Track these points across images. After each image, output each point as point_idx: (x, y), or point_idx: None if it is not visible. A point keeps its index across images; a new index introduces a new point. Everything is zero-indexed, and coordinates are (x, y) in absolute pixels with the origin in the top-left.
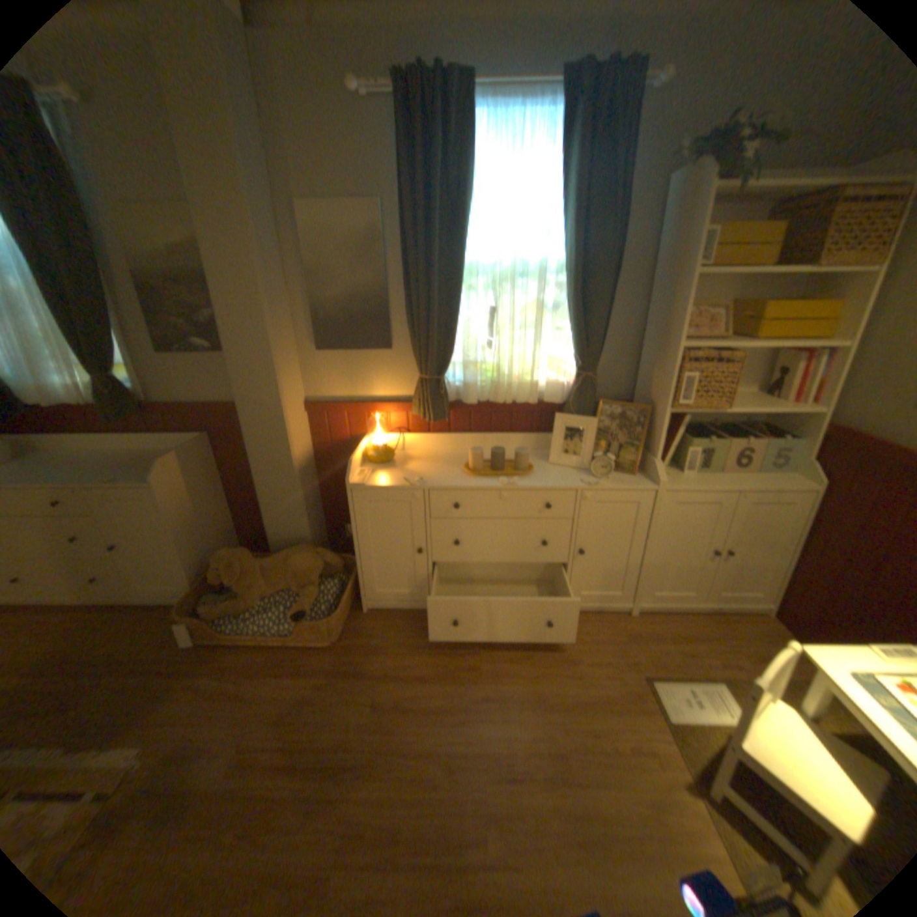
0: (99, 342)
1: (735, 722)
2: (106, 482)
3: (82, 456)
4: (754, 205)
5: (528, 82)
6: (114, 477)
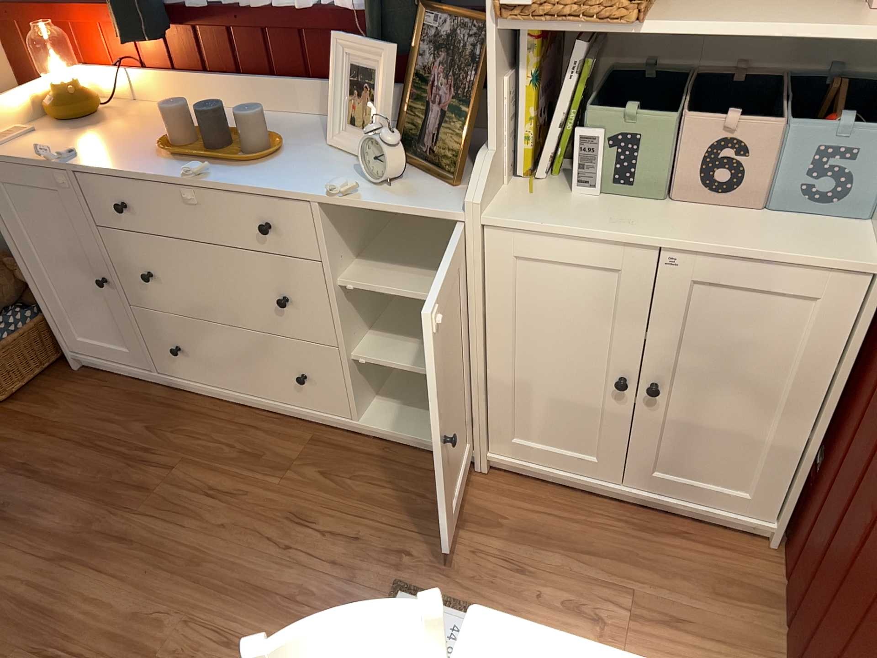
0: None
1: None
2: None
3: None
4: None
5: None
6: None
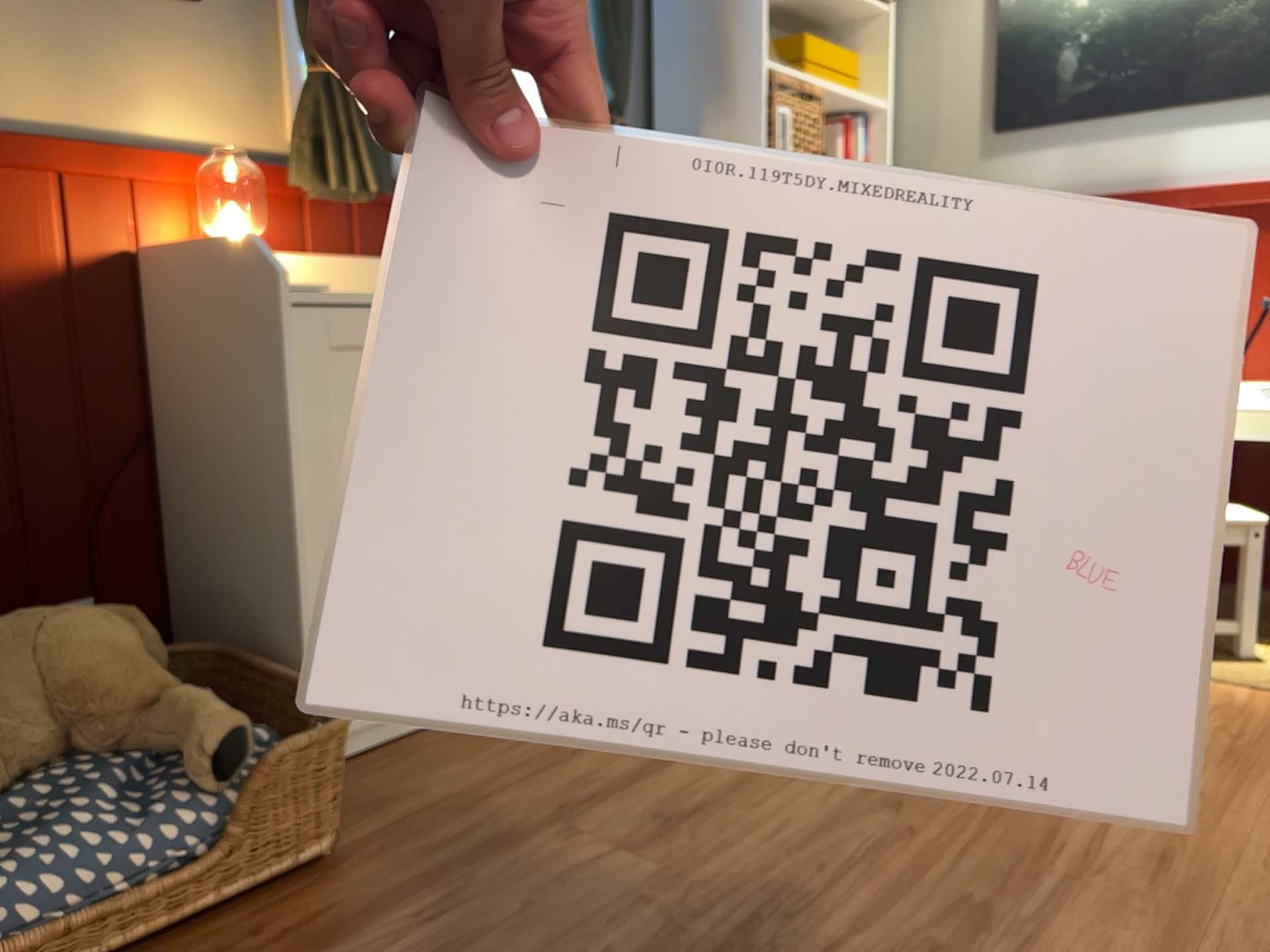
0: None
1: None
2: None
3: None
4: None
5: None
6: None
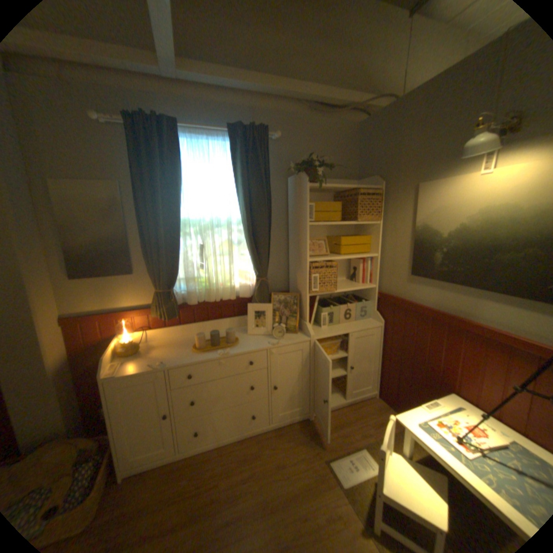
0: None
1: (375, 472)
2: None
3: None
4: (326, 193)
5: (208, 129)
6: None
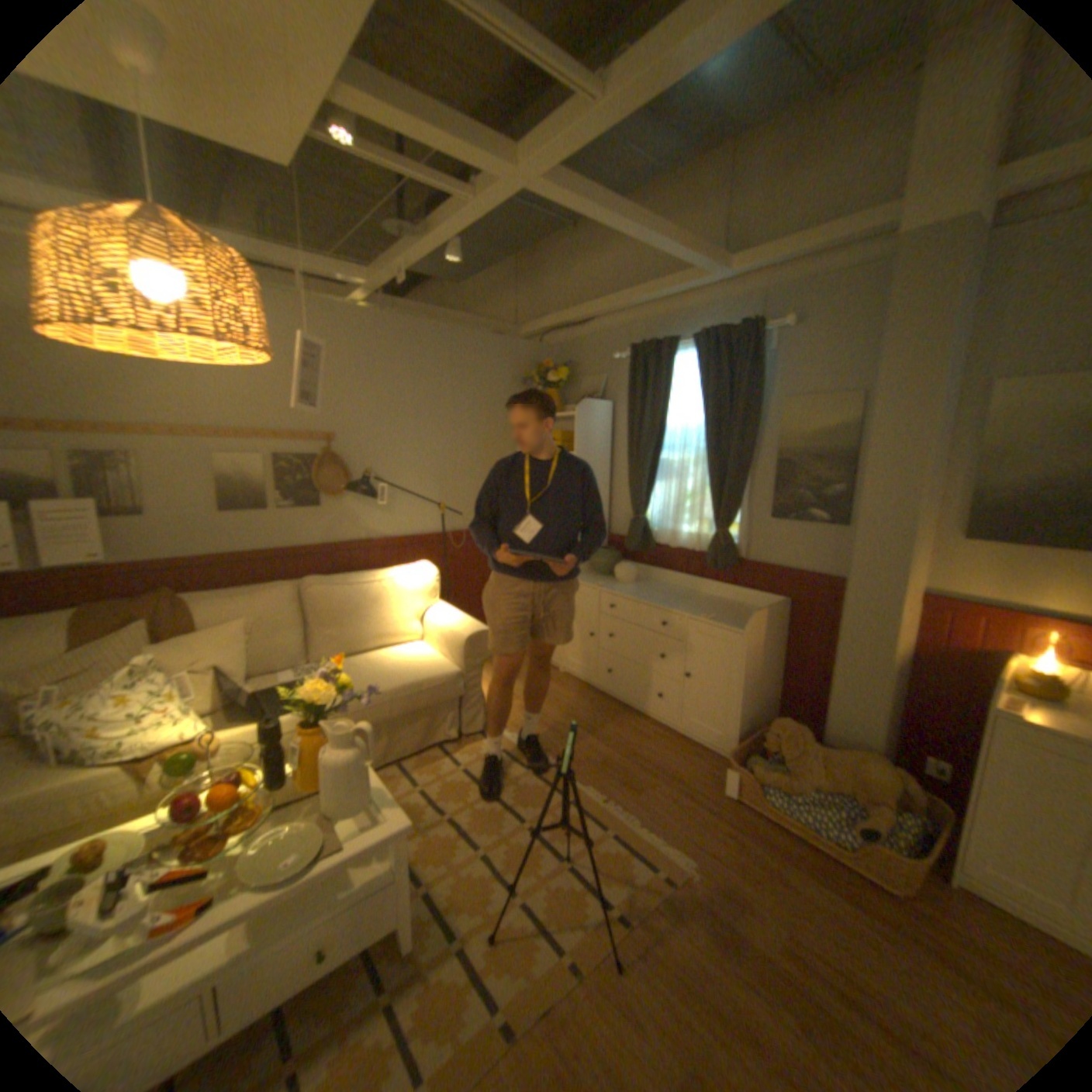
0: (732, 503)
1: None
2: (709, 618)
3: (678, 590)
4: None
5: None
6: (711, 615)
